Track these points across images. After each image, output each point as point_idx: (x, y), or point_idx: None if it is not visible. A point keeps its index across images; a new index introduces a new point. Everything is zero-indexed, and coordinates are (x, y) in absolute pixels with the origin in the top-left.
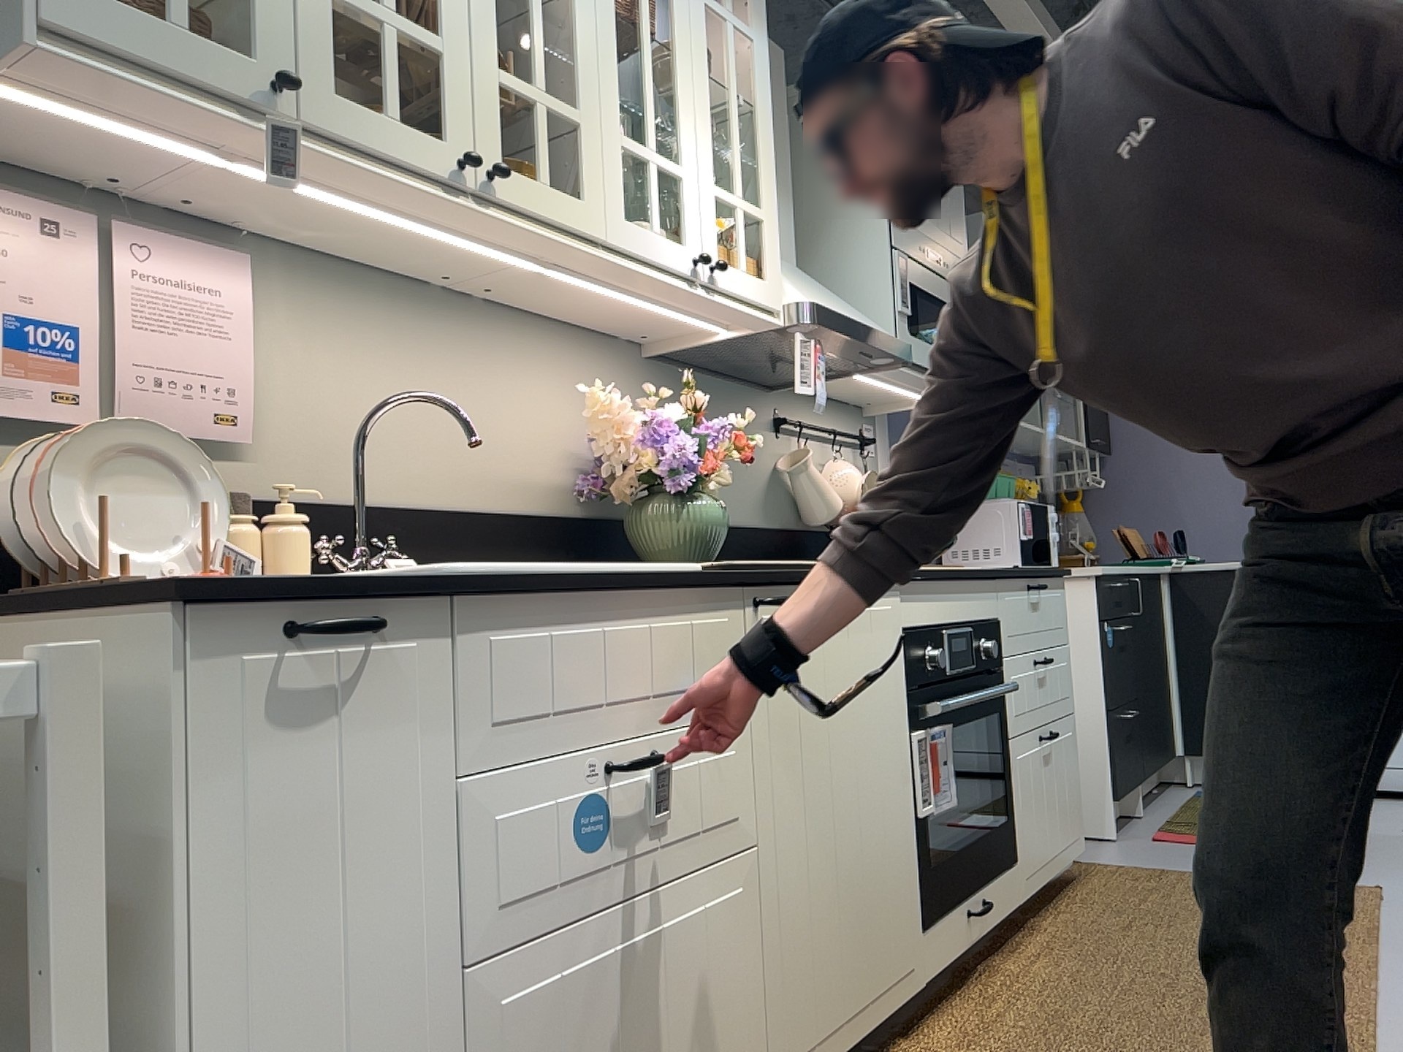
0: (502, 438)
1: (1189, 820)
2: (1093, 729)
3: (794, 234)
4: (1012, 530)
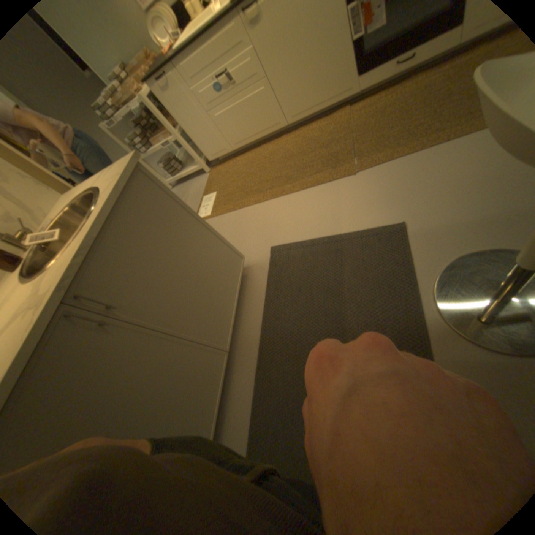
0: None
1: None
2: None
3: None
4: None
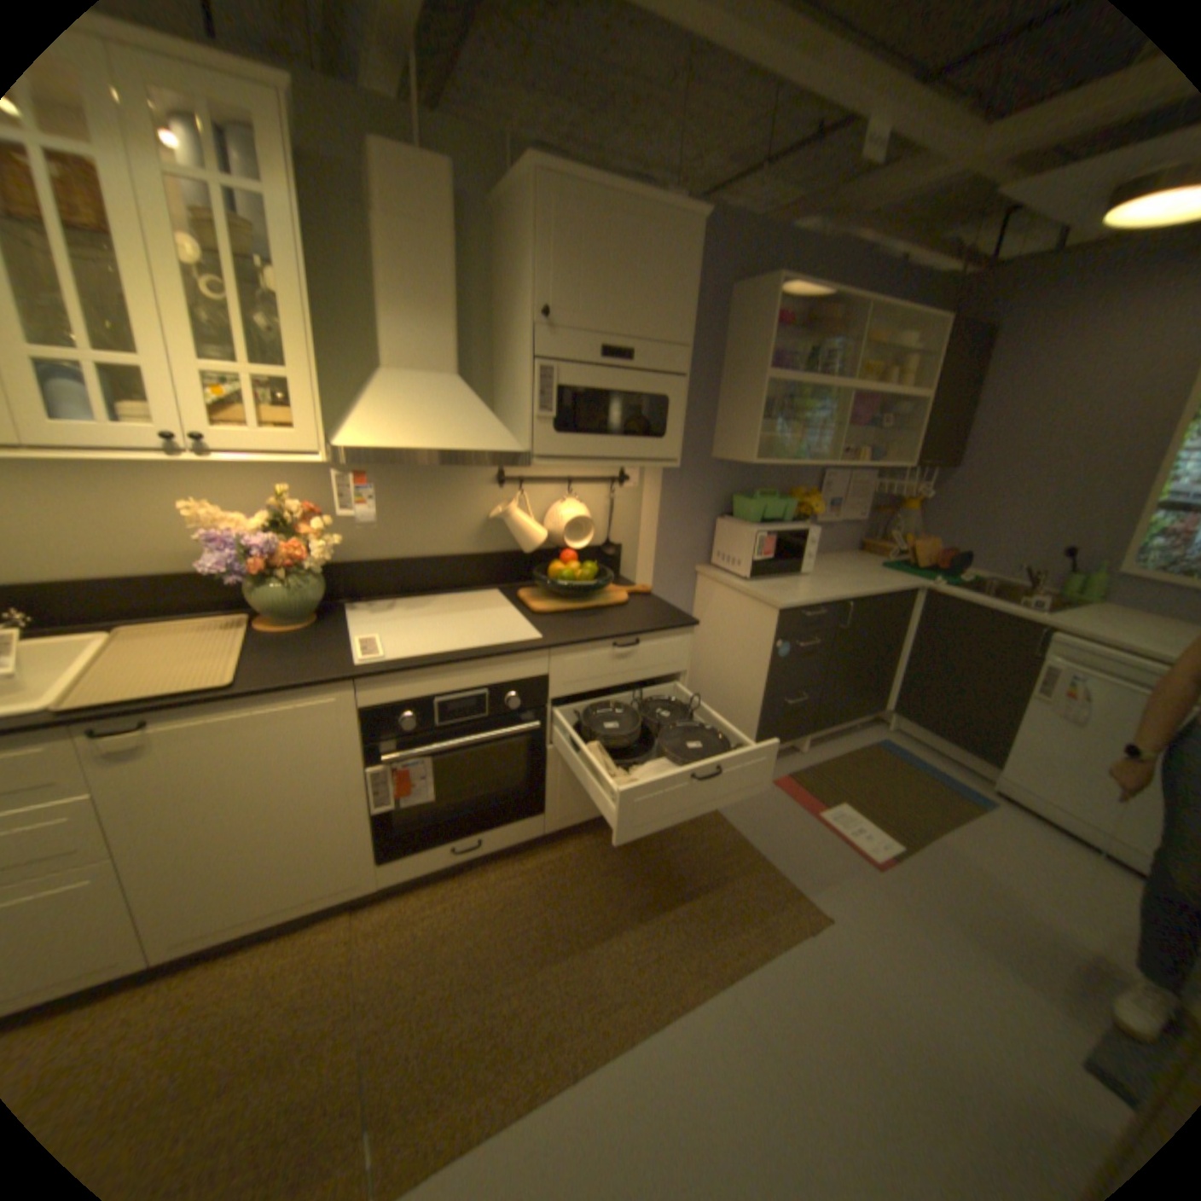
0: (162, 528)
1: (823, 775)
2: (753, 706)
3: (450, 348)
4: (751, 551)
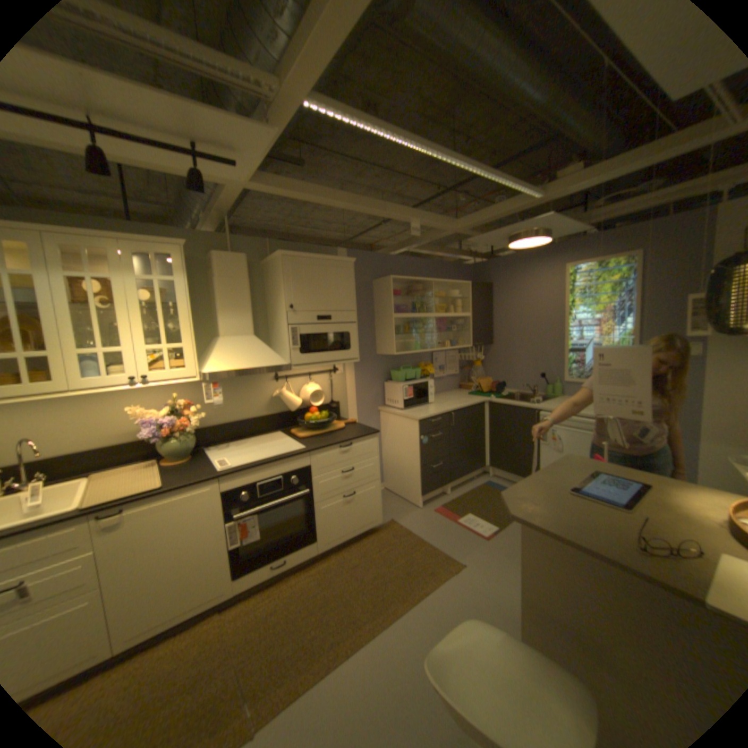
0: (112, 422)
1: (459, 503)
2: (416, 471)
3: (250, 324)
4: (402, 395)
